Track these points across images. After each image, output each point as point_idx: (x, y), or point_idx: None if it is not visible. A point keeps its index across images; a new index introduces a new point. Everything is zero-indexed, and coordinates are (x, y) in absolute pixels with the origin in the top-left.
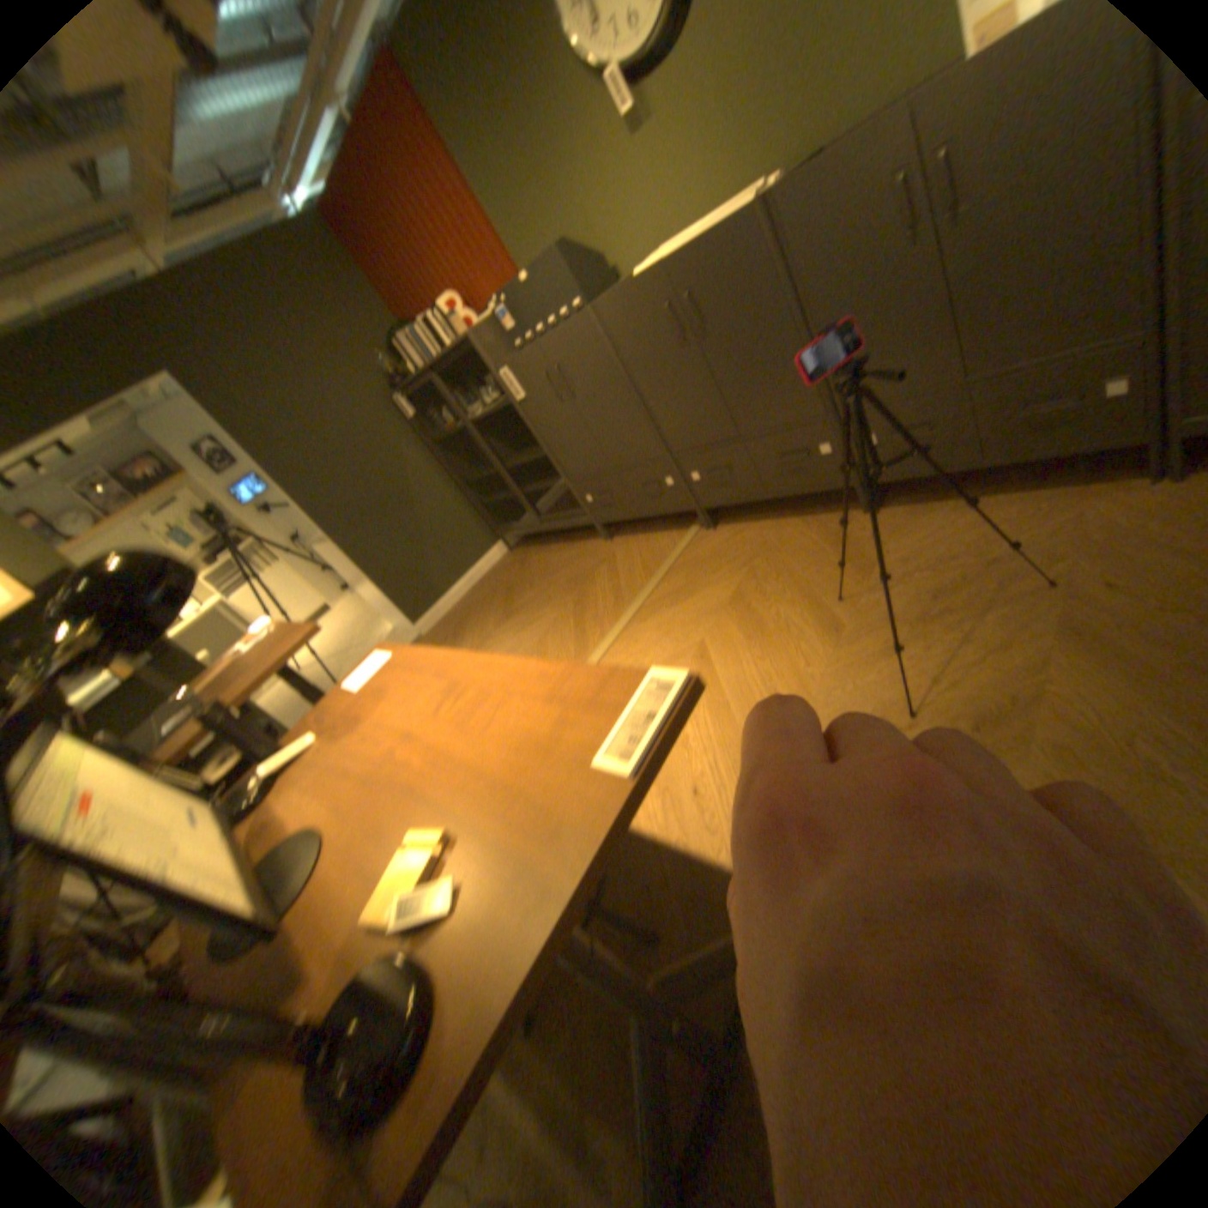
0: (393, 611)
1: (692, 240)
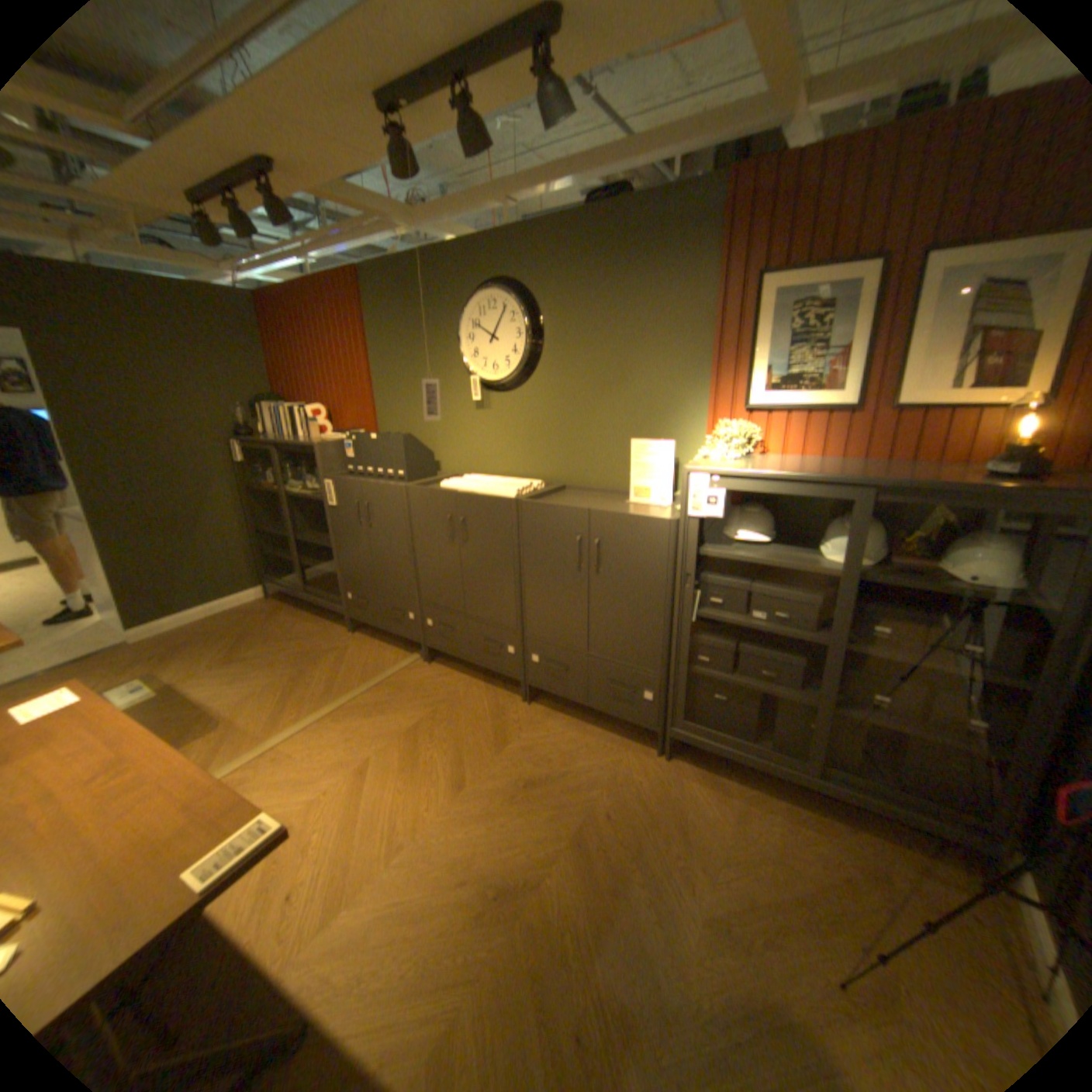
0: (109, 610)
1: (474, 496)
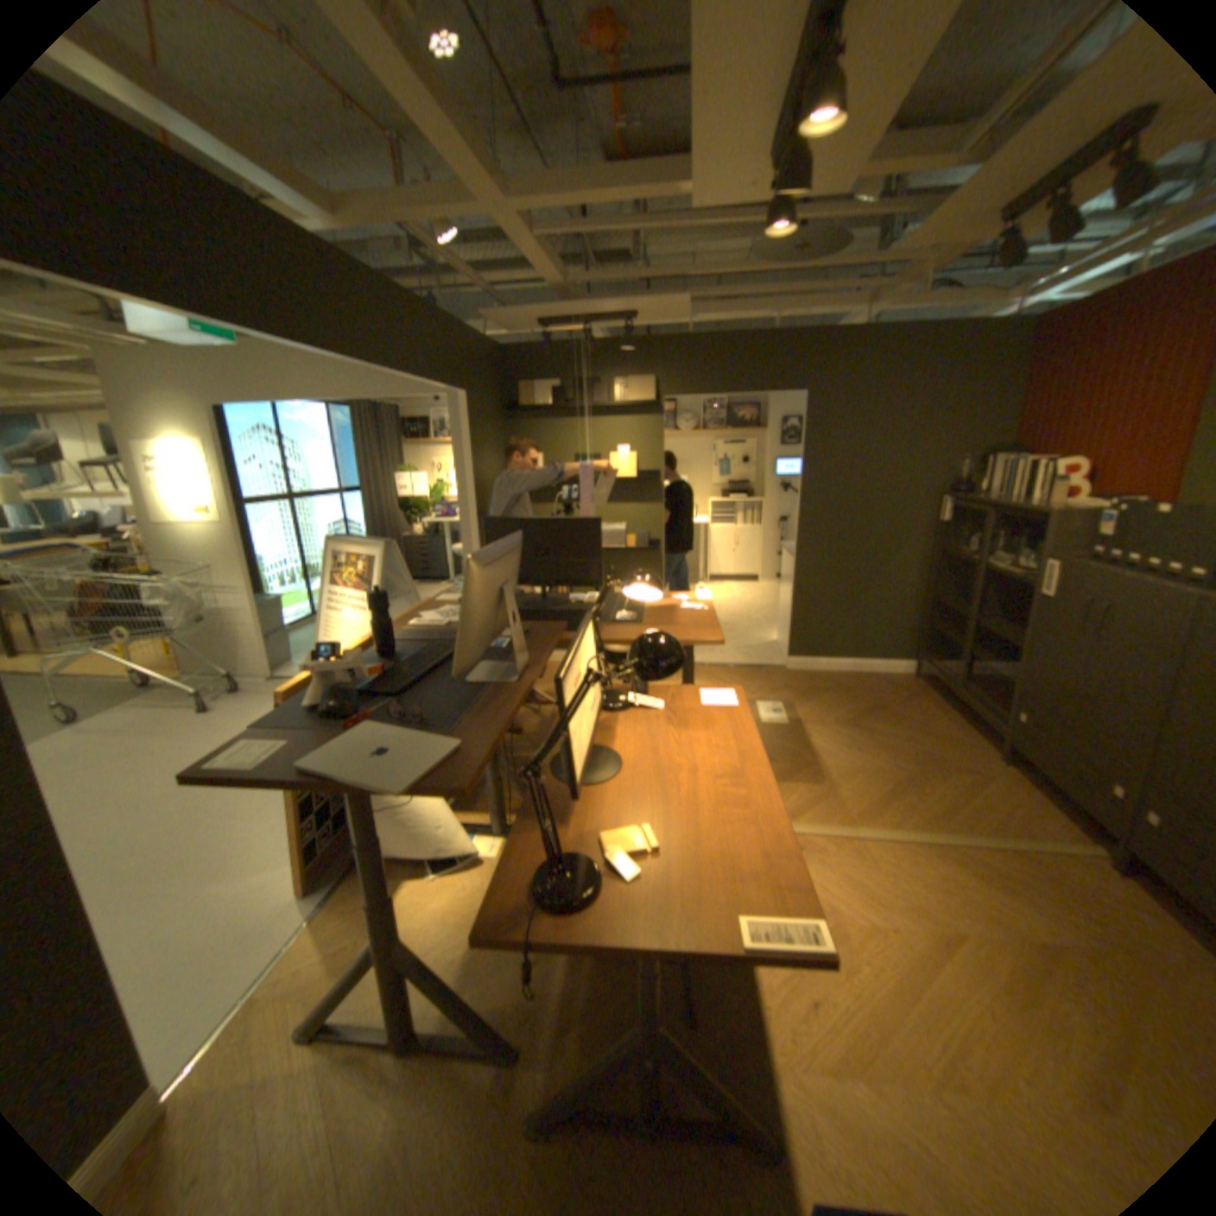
0: (783, 636)
1: None
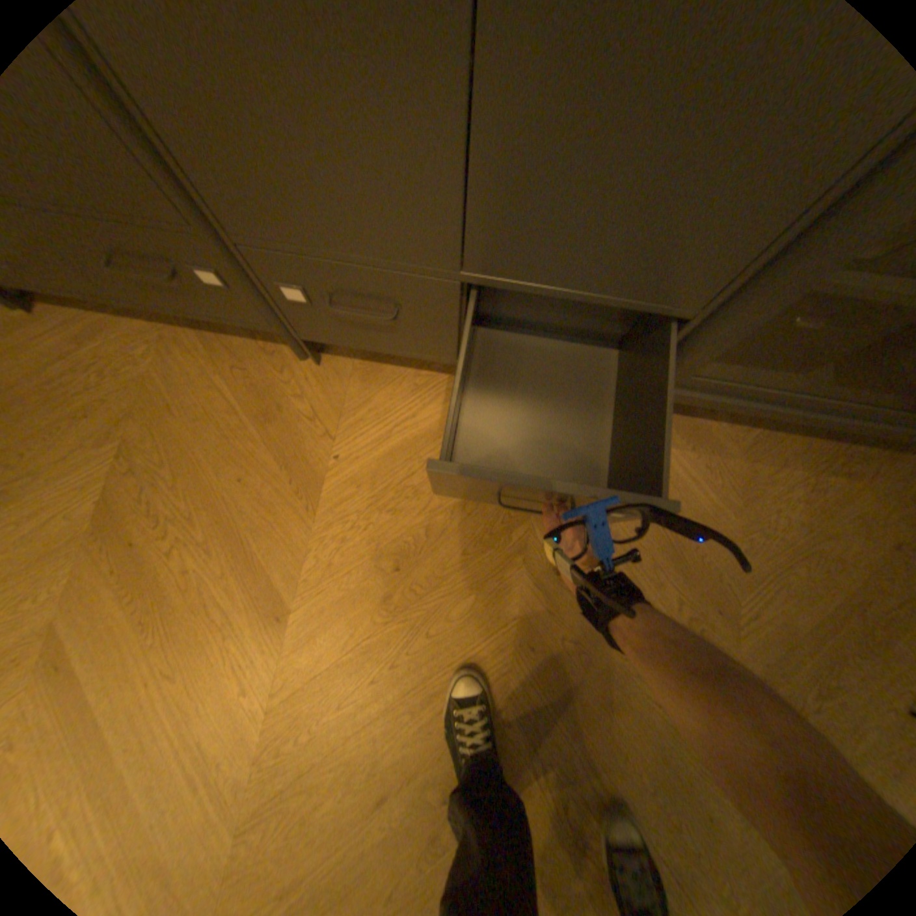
0: None
1: None
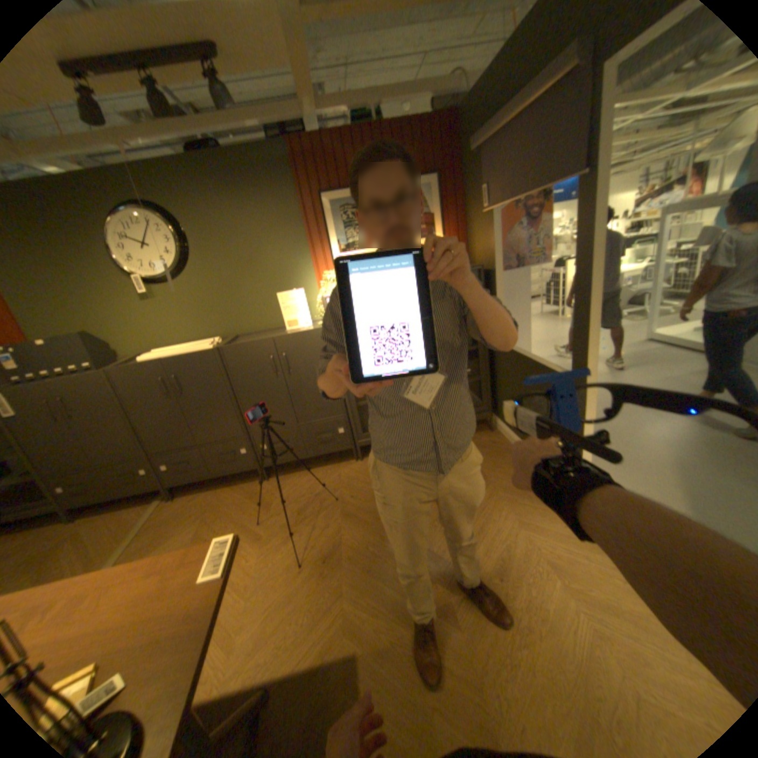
0: None
1: (180, 356)
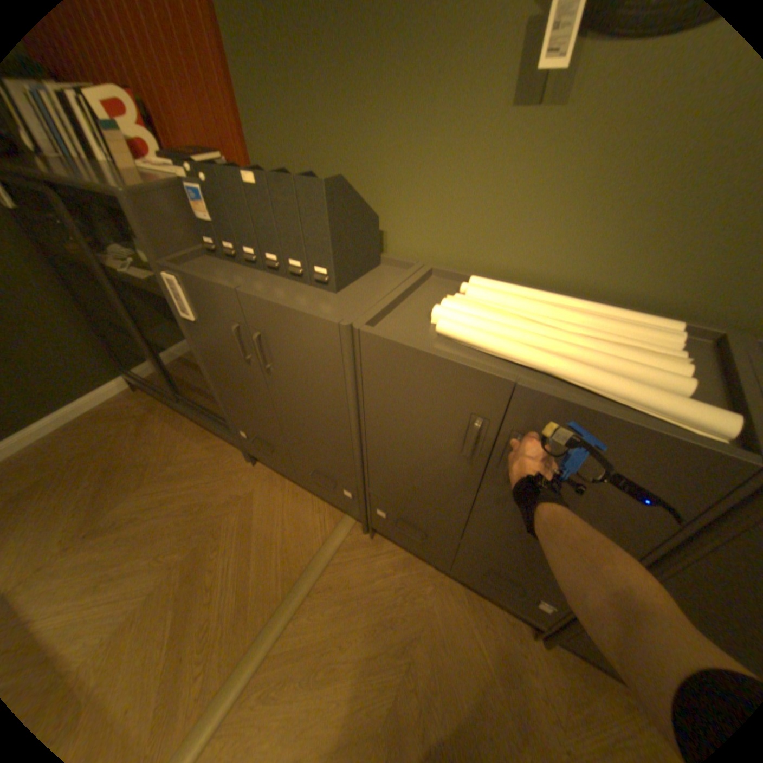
0: None
1: (591, 409)
